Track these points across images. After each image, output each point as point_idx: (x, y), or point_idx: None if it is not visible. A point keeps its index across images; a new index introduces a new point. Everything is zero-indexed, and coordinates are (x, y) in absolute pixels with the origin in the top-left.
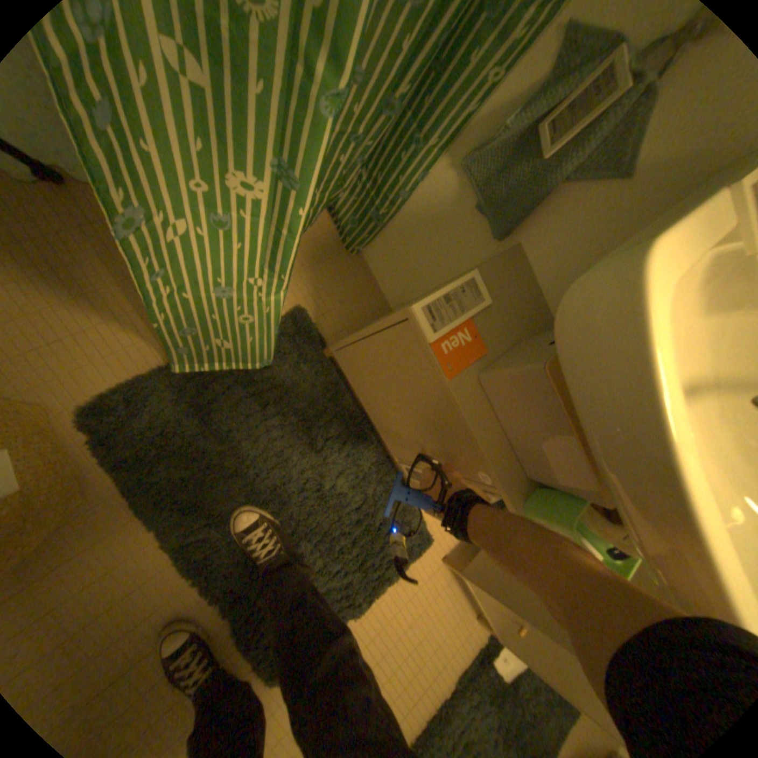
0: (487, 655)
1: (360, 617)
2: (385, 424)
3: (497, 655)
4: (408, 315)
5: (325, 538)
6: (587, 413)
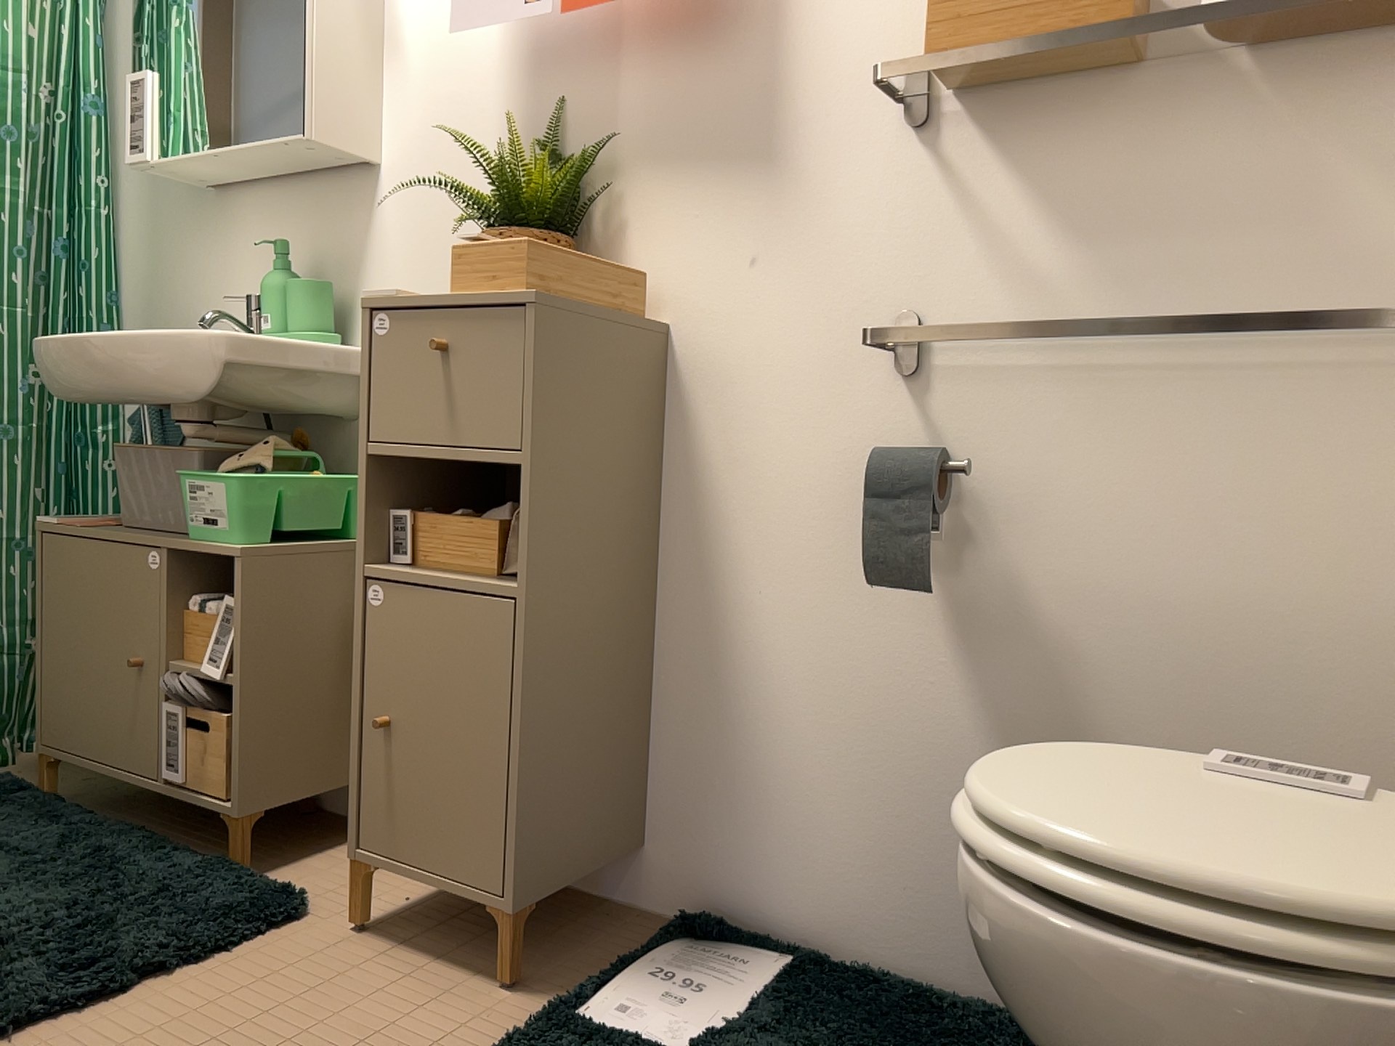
0: (544, 1012)
1: (96, 1007)
2: (114, 735)
3: (574, 998)
4: (39, 527)
5: (7, 909)
6: (61, 384)
